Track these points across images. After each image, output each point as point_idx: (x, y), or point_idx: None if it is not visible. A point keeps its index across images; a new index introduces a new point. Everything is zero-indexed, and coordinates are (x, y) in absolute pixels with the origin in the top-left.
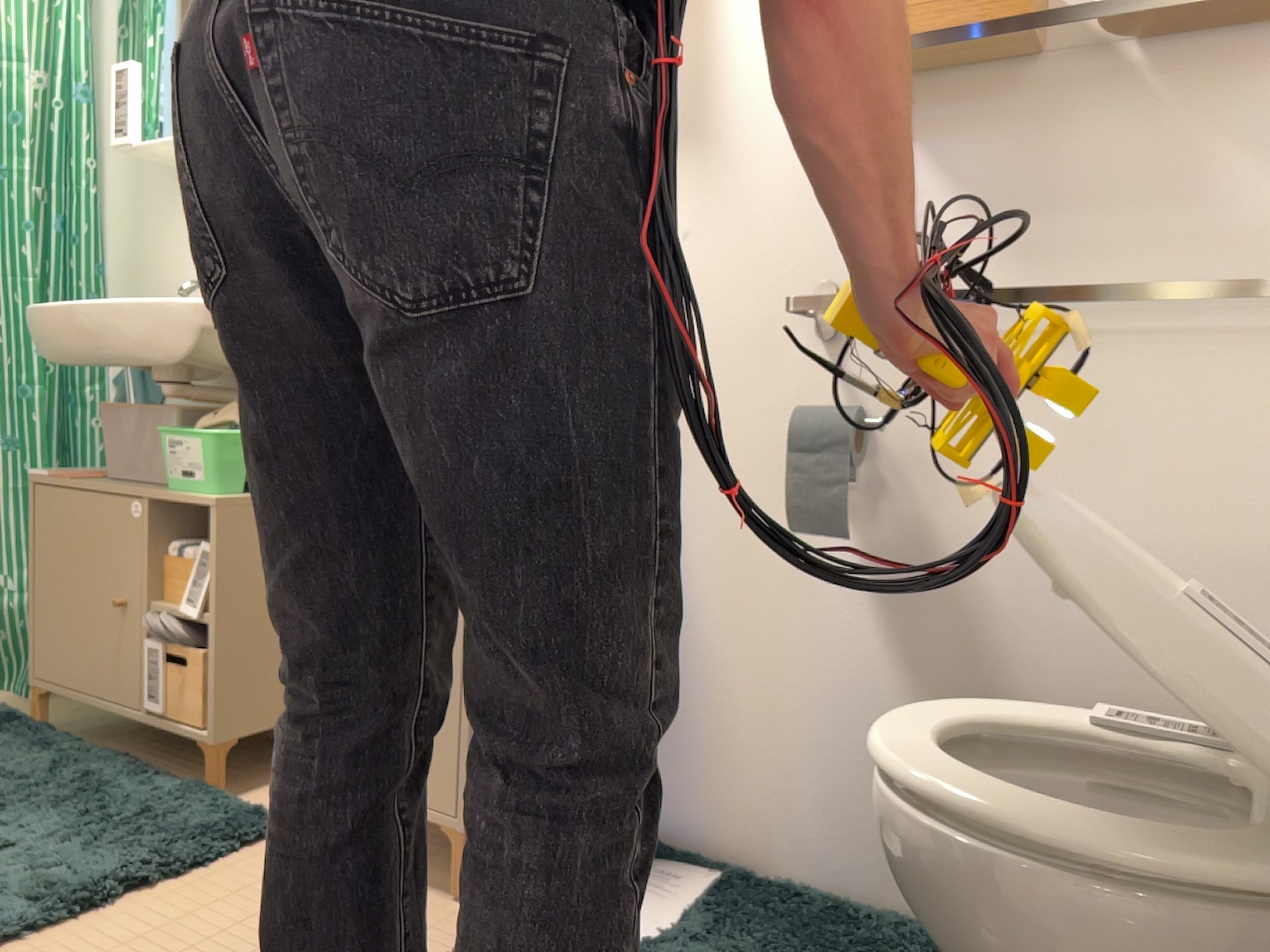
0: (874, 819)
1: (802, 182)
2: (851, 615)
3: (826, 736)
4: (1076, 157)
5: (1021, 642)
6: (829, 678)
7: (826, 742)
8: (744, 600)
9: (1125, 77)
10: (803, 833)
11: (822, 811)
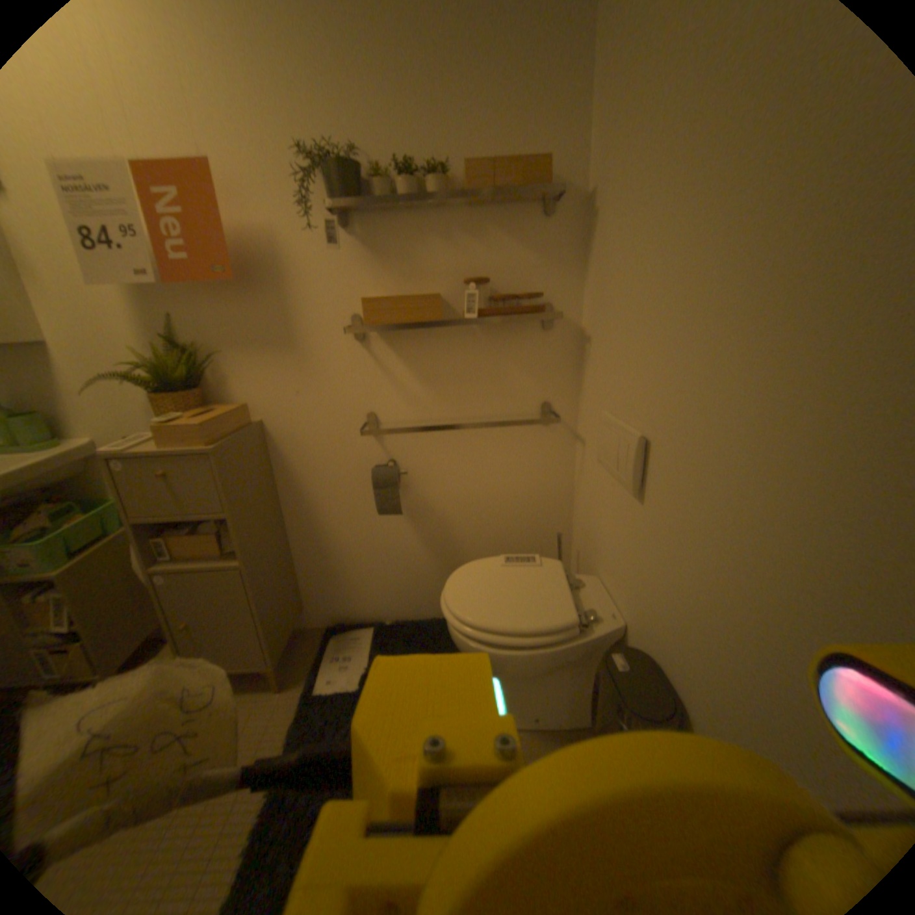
0: (425, 594)
1: (353, 368)
2: (405, 532)
3: (403, 573)
4: (465, 361)
5: (466, 529)
6: (401, 554)
7: (403, 575)
8: (361, 535)
9: (479, 330)
10: (401, 605)
11: (406, 597)
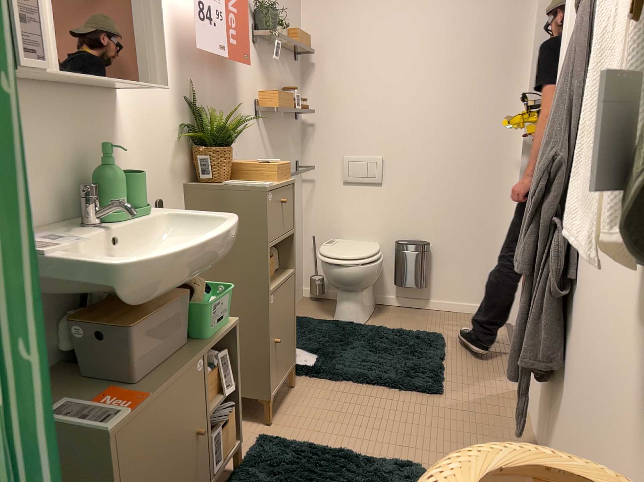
0: None
1: (254, 138)
2: None
3: None
4: (281, 136)
5: None
6: None
7: None
8: None
9: (283, 119)
10: None
11: None
